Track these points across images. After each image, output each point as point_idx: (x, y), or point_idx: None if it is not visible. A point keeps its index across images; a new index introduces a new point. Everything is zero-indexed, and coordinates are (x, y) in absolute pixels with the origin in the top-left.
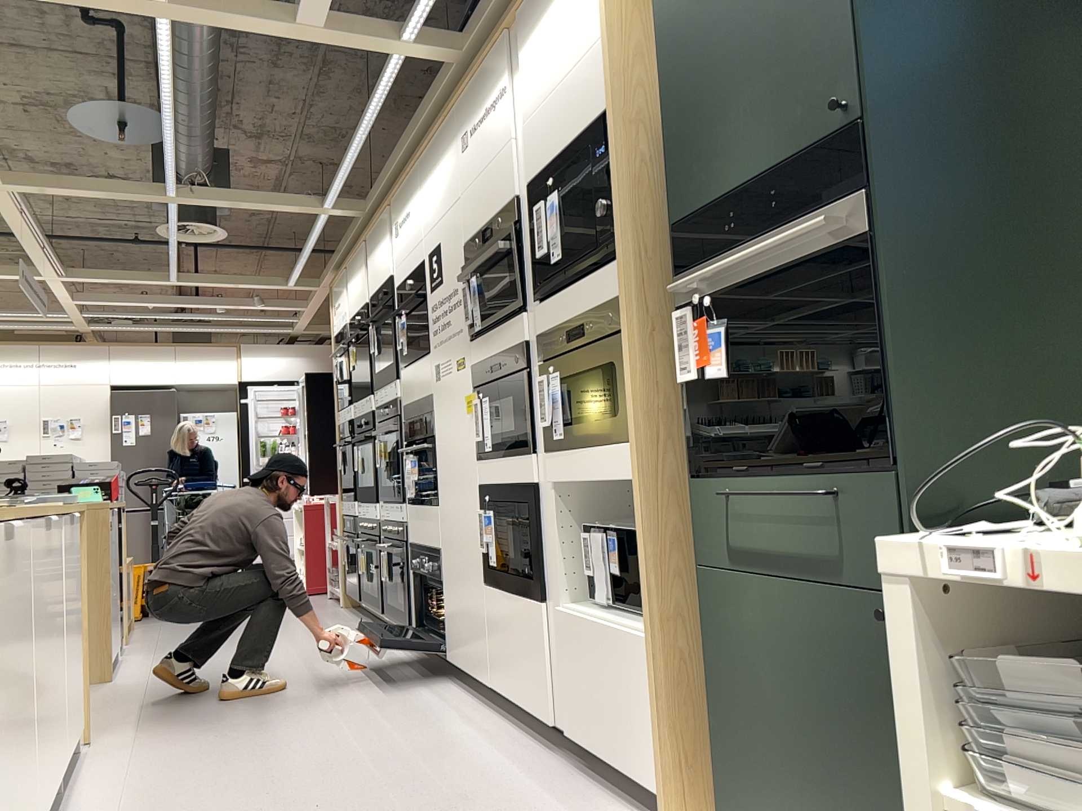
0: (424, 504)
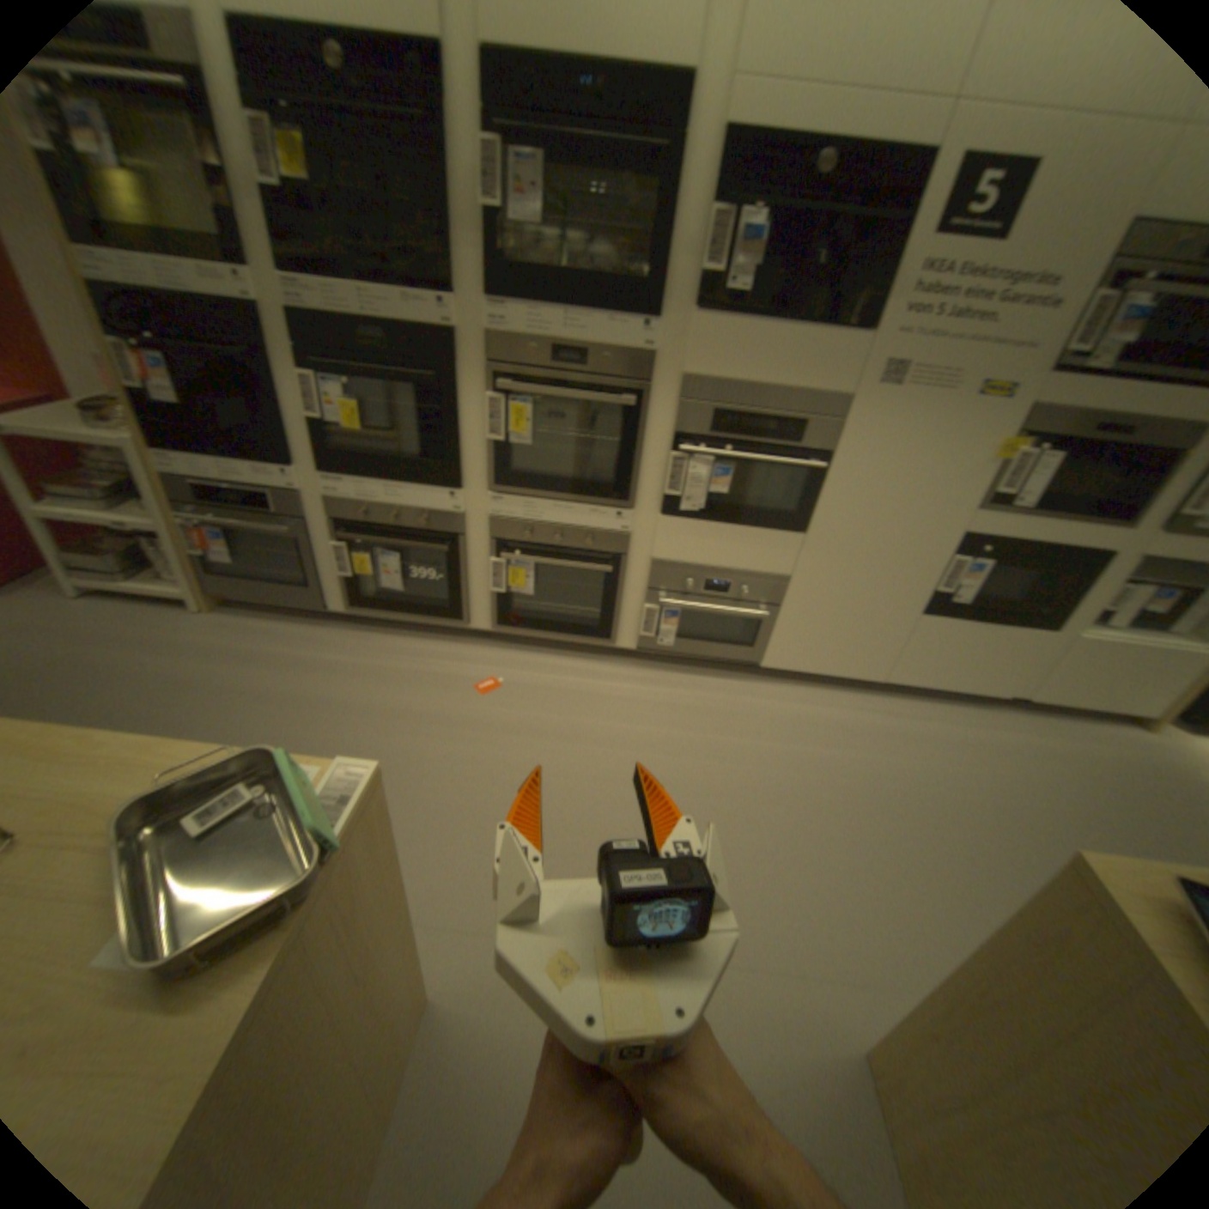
0: (746, 525)
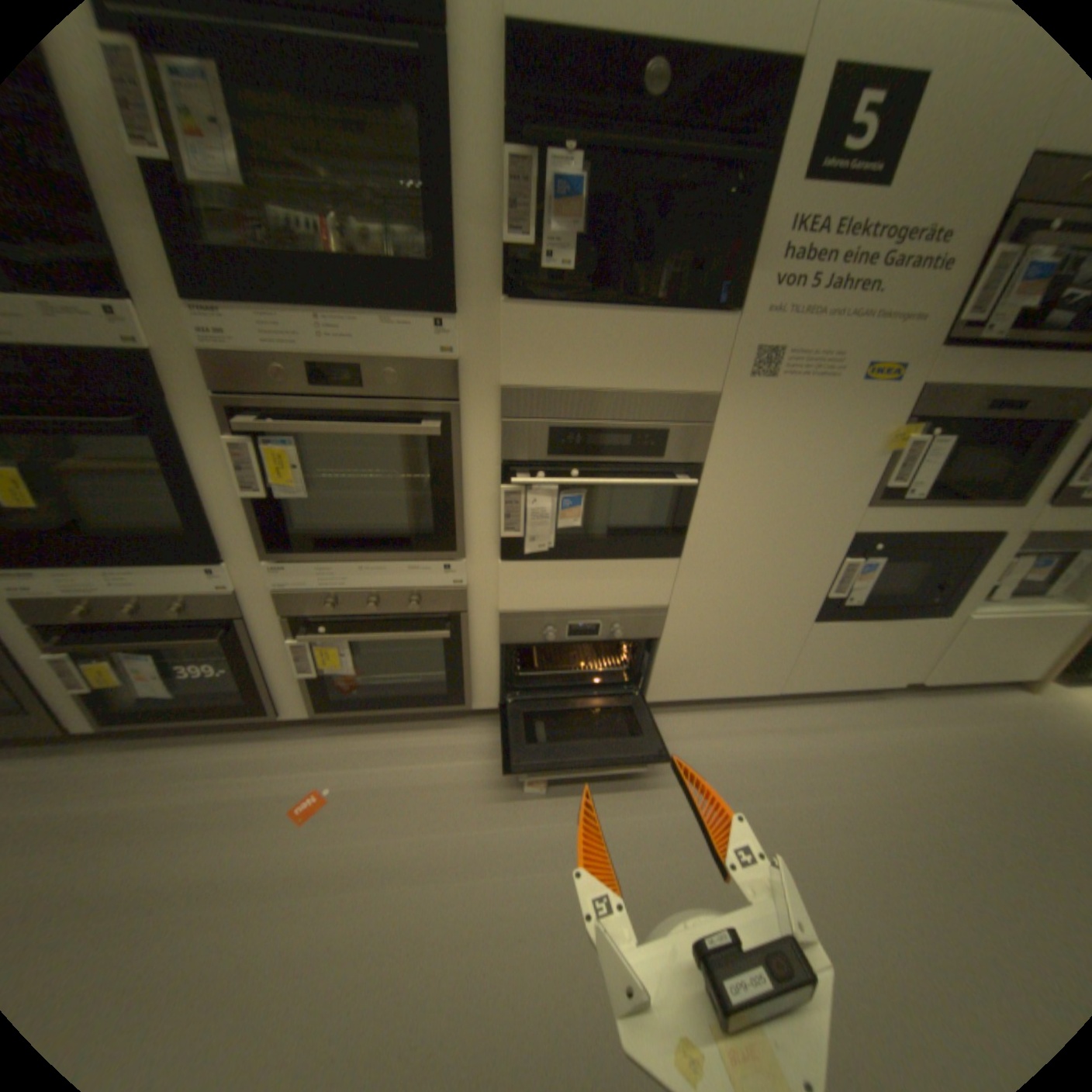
0: (607, 558)
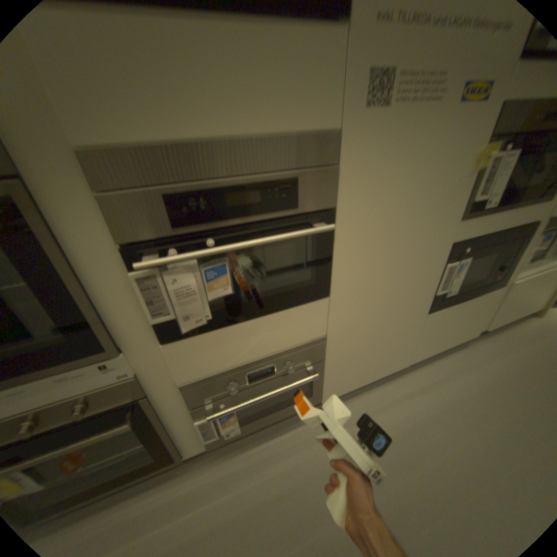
0: (267, 312)
